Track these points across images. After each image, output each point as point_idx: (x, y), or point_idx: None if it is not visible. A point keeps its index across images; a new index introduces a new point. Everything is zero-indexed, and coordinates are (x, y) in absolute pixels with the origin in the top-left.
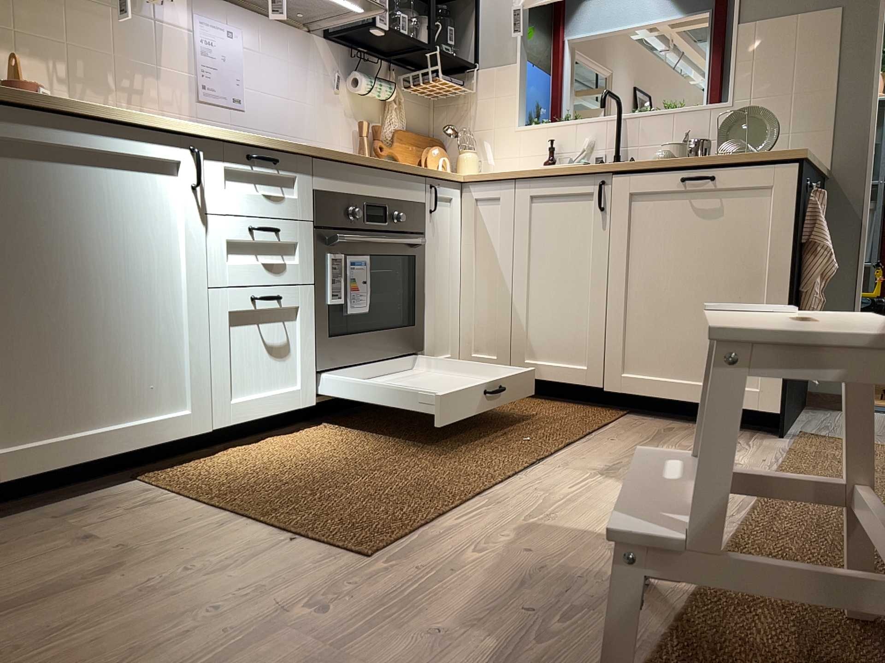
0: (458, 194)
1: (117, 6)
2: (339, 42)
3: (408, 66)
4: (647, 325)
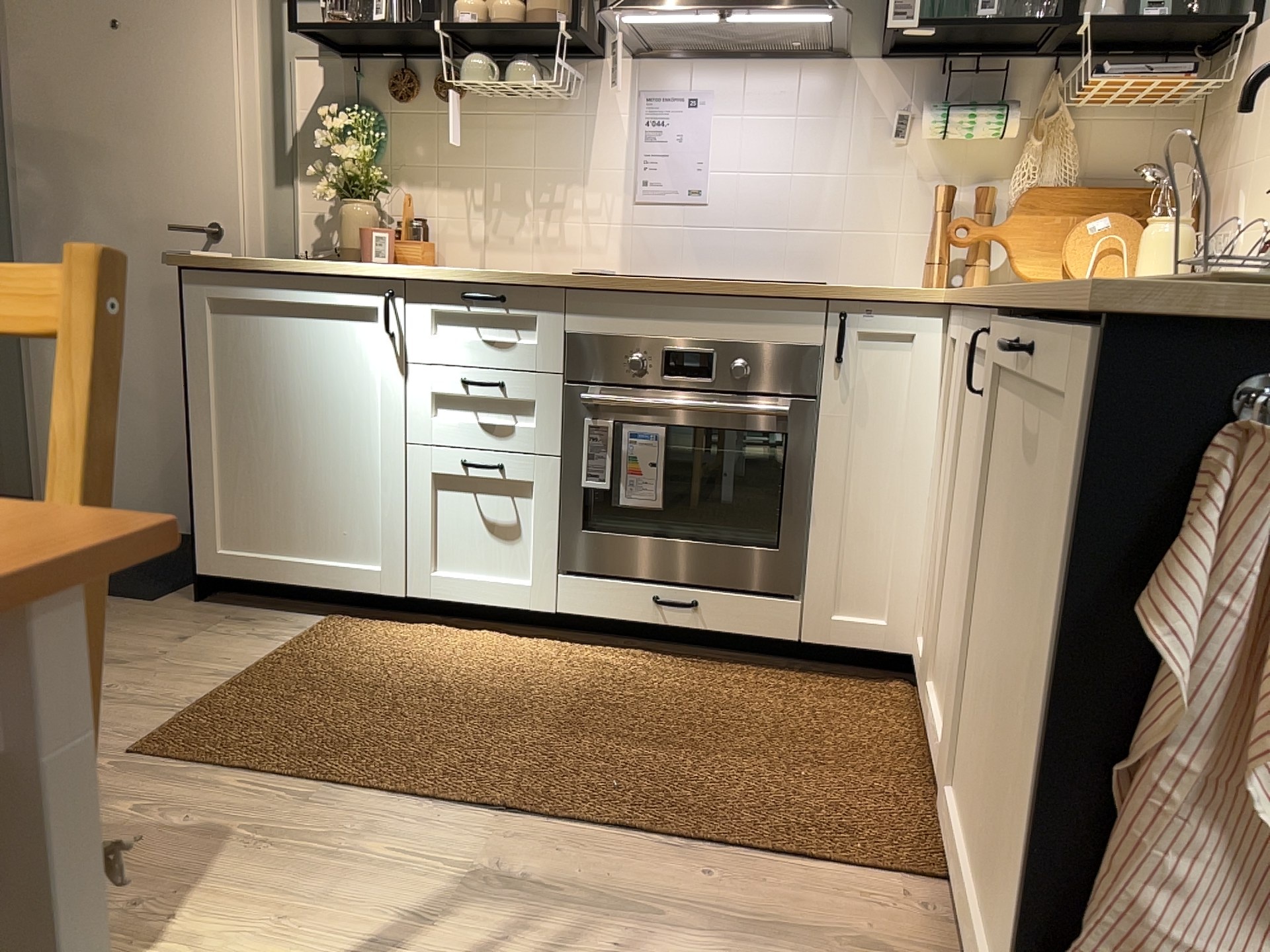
0: (939, 331)
1: (536, 108)
2: (907, 53)
3: (1103, 52)
4: (981, 708)
